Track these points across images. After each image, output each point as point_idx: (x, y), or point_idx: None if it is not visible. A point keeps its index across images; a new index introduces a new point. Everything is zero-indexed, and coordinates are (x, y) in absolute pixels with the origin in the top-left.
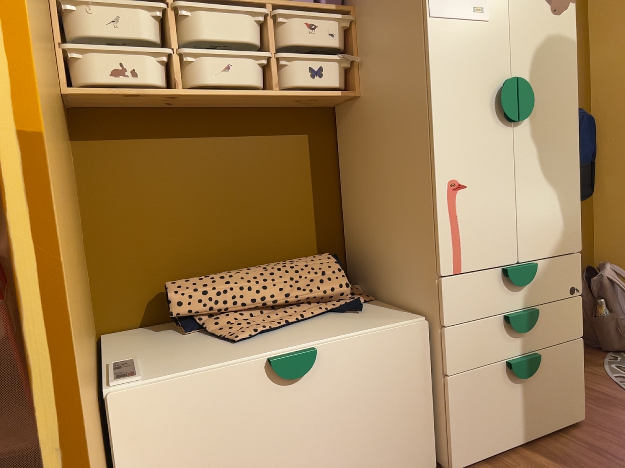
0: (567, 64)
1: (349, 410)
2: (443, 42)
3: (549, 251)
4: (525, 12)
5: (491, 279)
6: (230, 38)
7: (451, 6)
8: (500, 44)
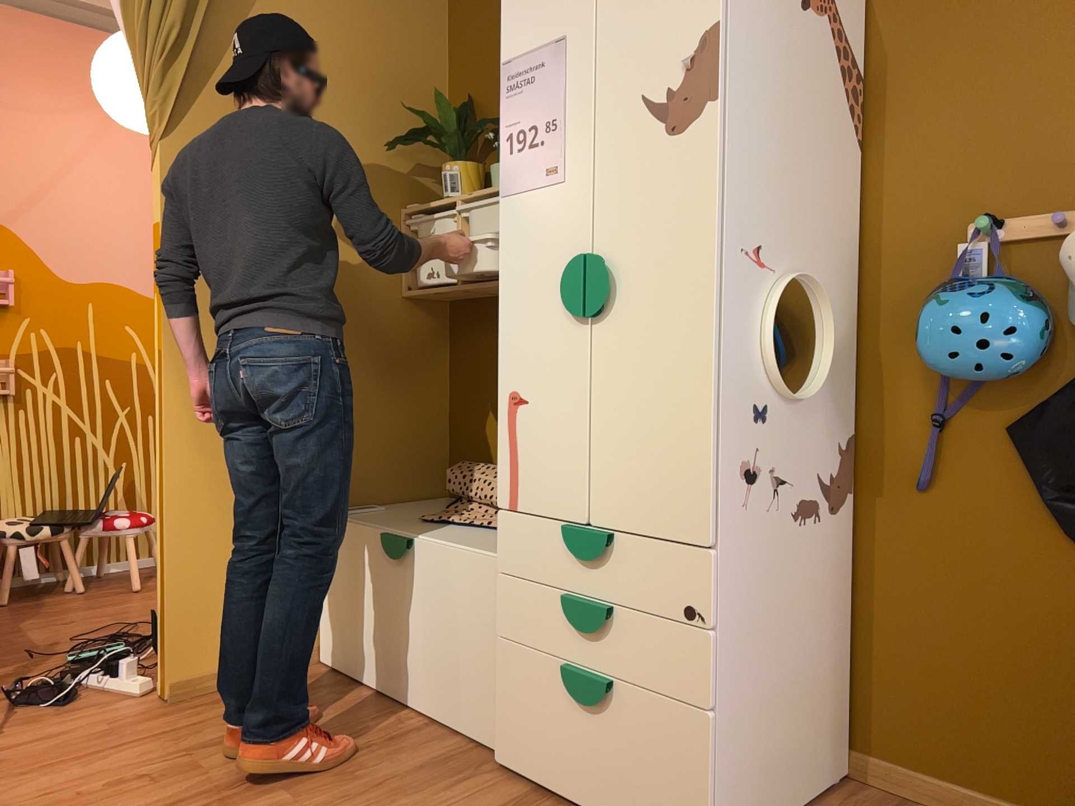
0: (692, 212)
1: (432, 618)
2: (512, 221)
3: (642, 527)
4: (619, 149)
5: (552, 535)
6: (495, 228)
7: (521, 176)
8: (578, 207)
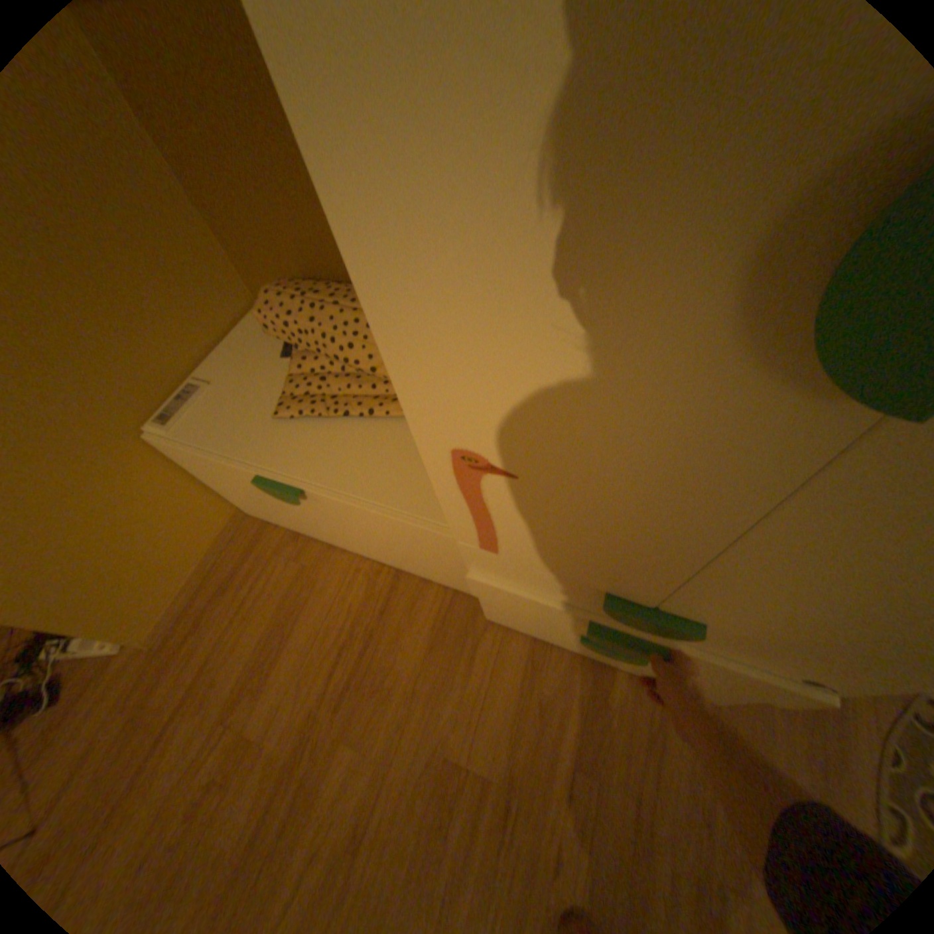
0: None
1: (368, 535)
2: None
3: (781, 641)
4: None
5: (571, 583)
6: None
7: None
8: None
